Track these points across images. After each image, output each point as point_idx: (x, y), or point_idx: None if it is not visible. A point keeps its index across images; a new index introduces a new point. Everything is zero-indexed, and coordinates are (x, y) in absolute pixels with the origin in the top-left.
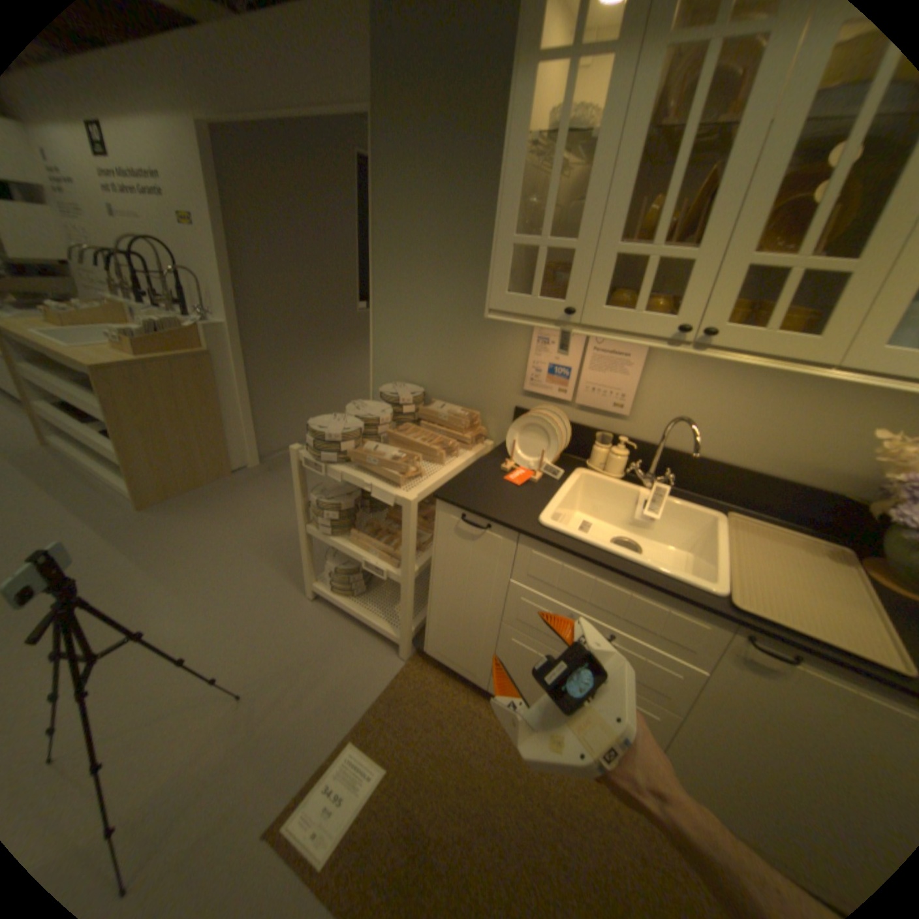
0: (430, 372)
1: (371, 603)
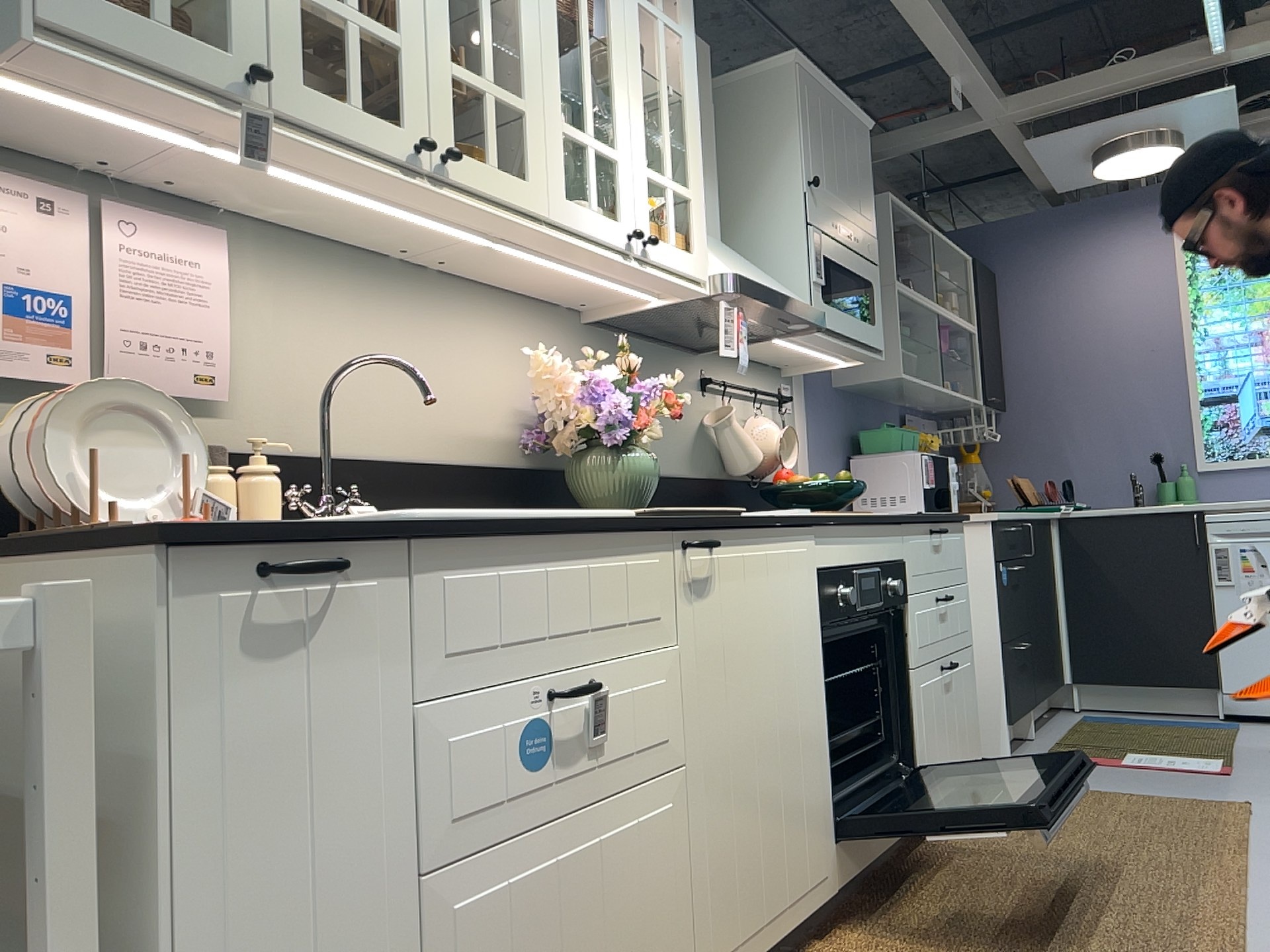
0: None
1: None
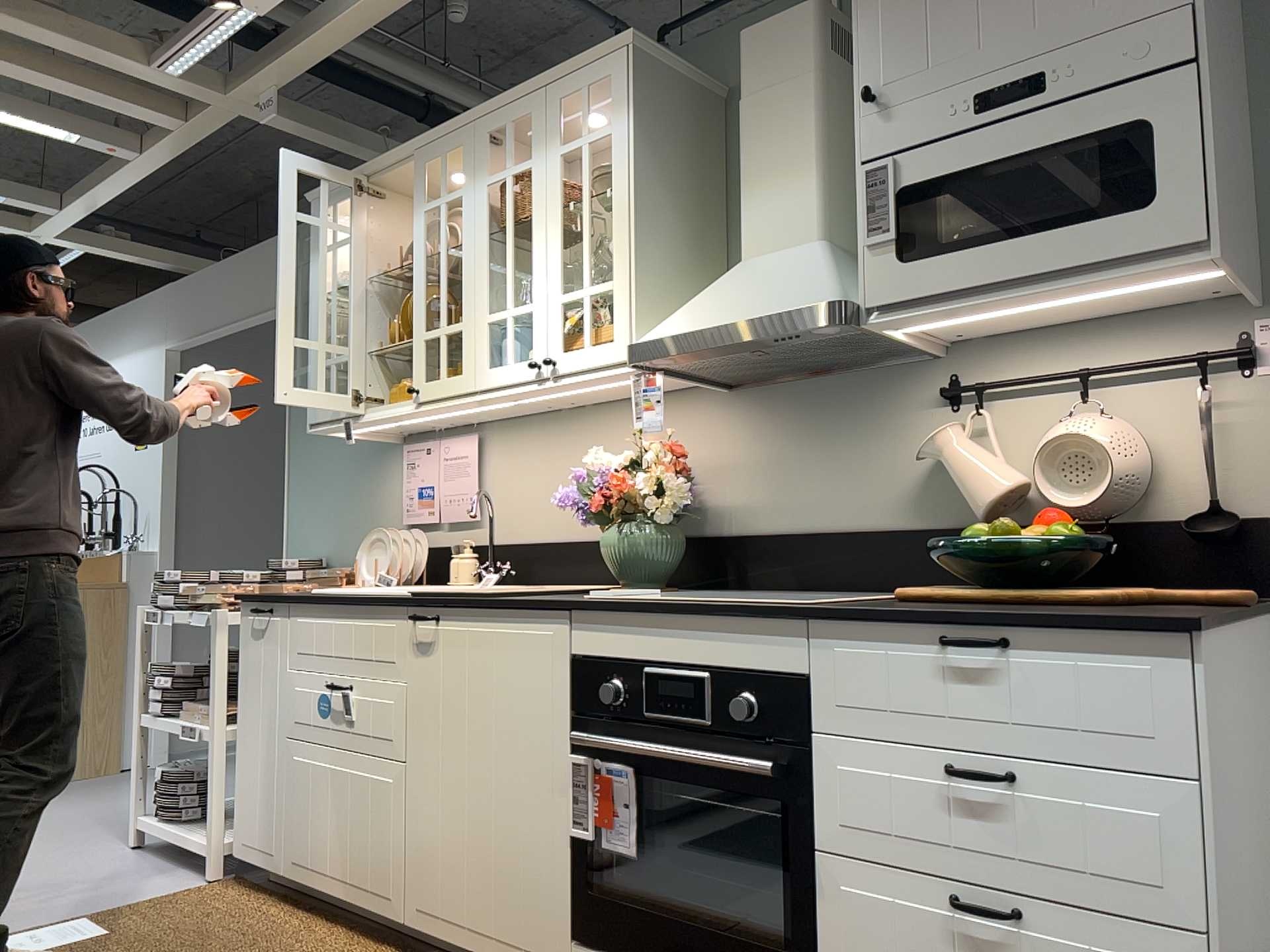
0: (334, 537)
1: (203, 830)
